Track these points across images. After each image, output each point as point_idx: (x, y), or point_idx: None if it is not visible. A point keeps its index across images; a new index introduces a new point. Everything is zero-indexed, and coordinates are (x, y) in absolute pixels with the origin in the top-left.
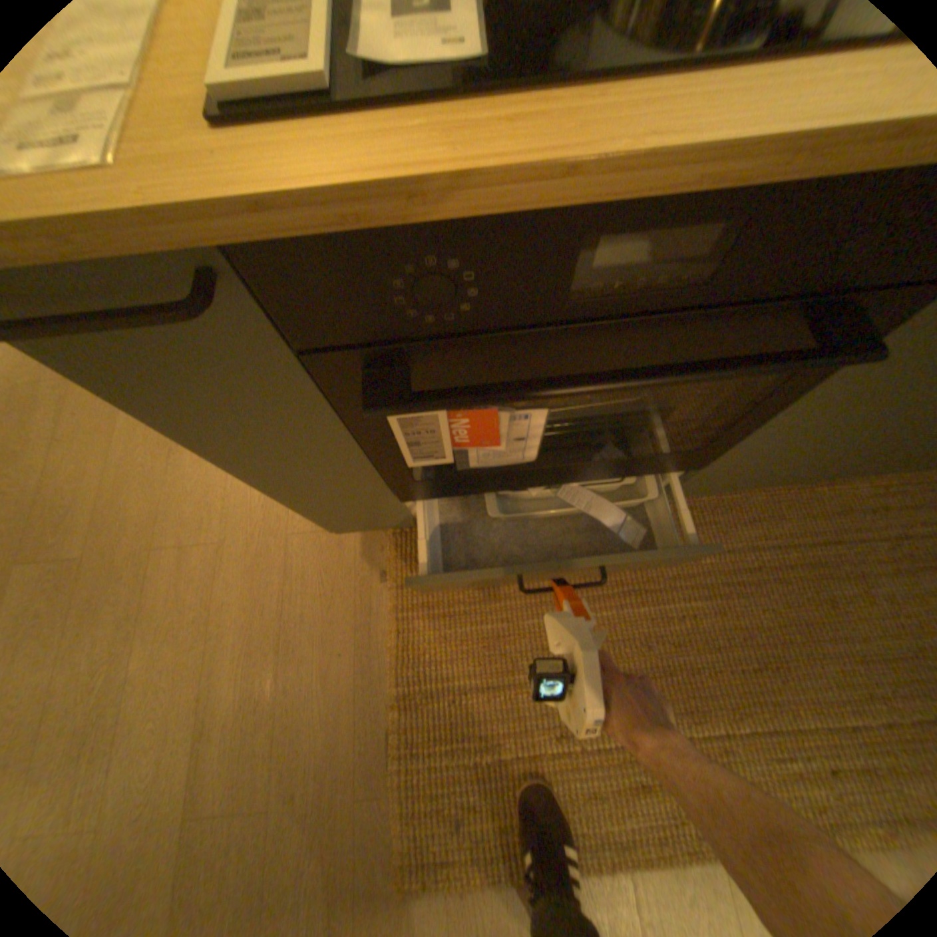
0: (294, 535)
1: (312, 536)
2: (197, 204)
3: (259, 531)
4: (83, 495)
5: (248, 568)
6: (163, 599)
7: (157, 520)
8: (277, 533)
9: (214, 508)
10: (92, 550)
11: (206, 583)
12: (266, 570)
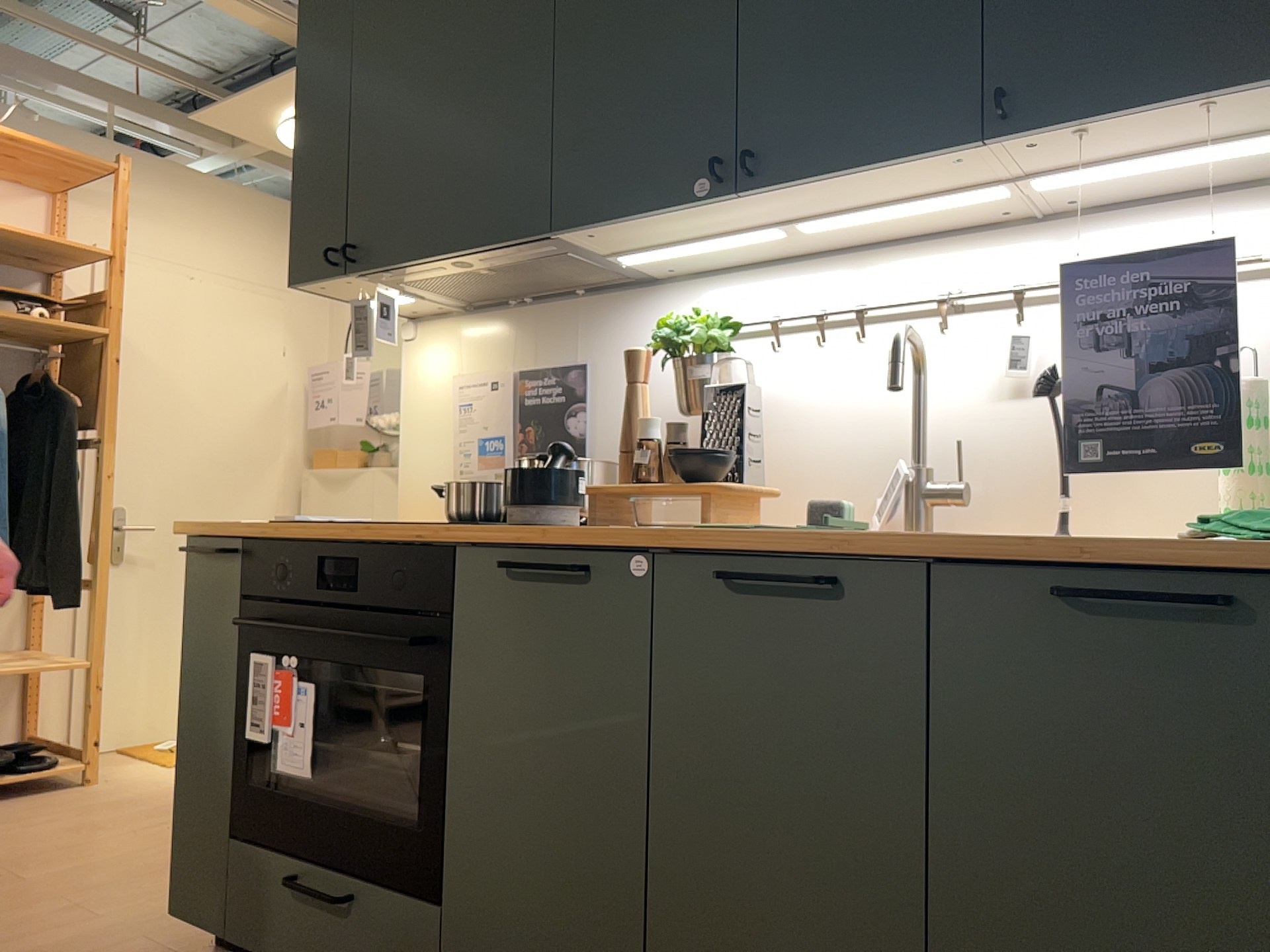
0: (144, 941)
1: (151, 949)
2: (246, 532)
3: (130, 927)
4: (89, 859)
5: (81, 939)
6: (9, 923)
7: (94, 890)
8: (137, 934)
9: (134, 903)
10: (34, 882)
11: (44, 931)
12: (87, 947)
